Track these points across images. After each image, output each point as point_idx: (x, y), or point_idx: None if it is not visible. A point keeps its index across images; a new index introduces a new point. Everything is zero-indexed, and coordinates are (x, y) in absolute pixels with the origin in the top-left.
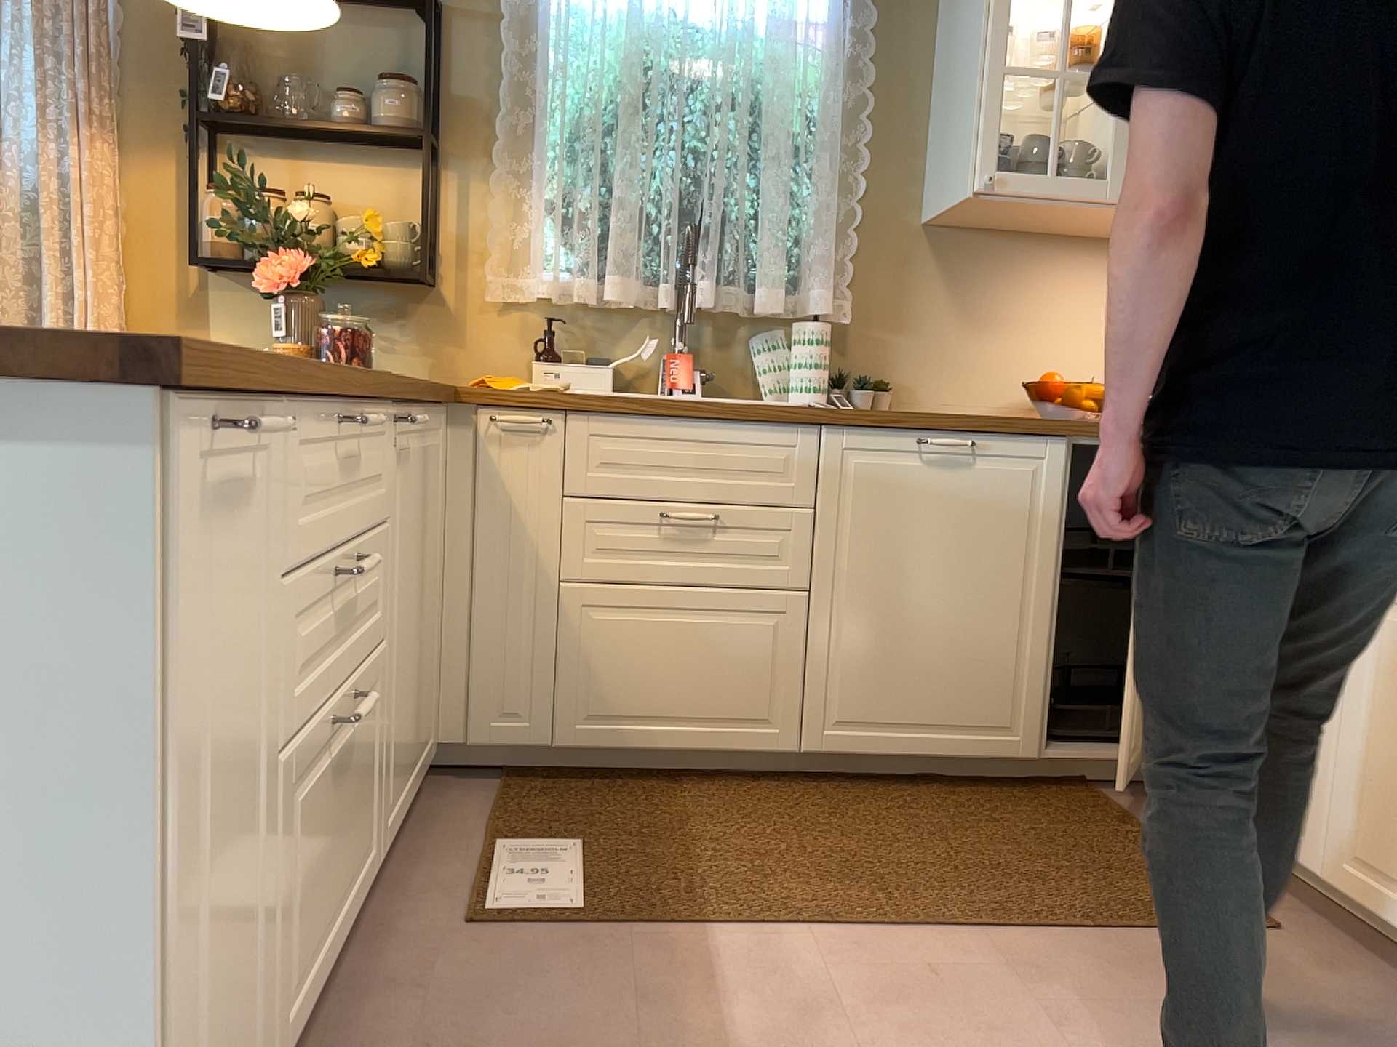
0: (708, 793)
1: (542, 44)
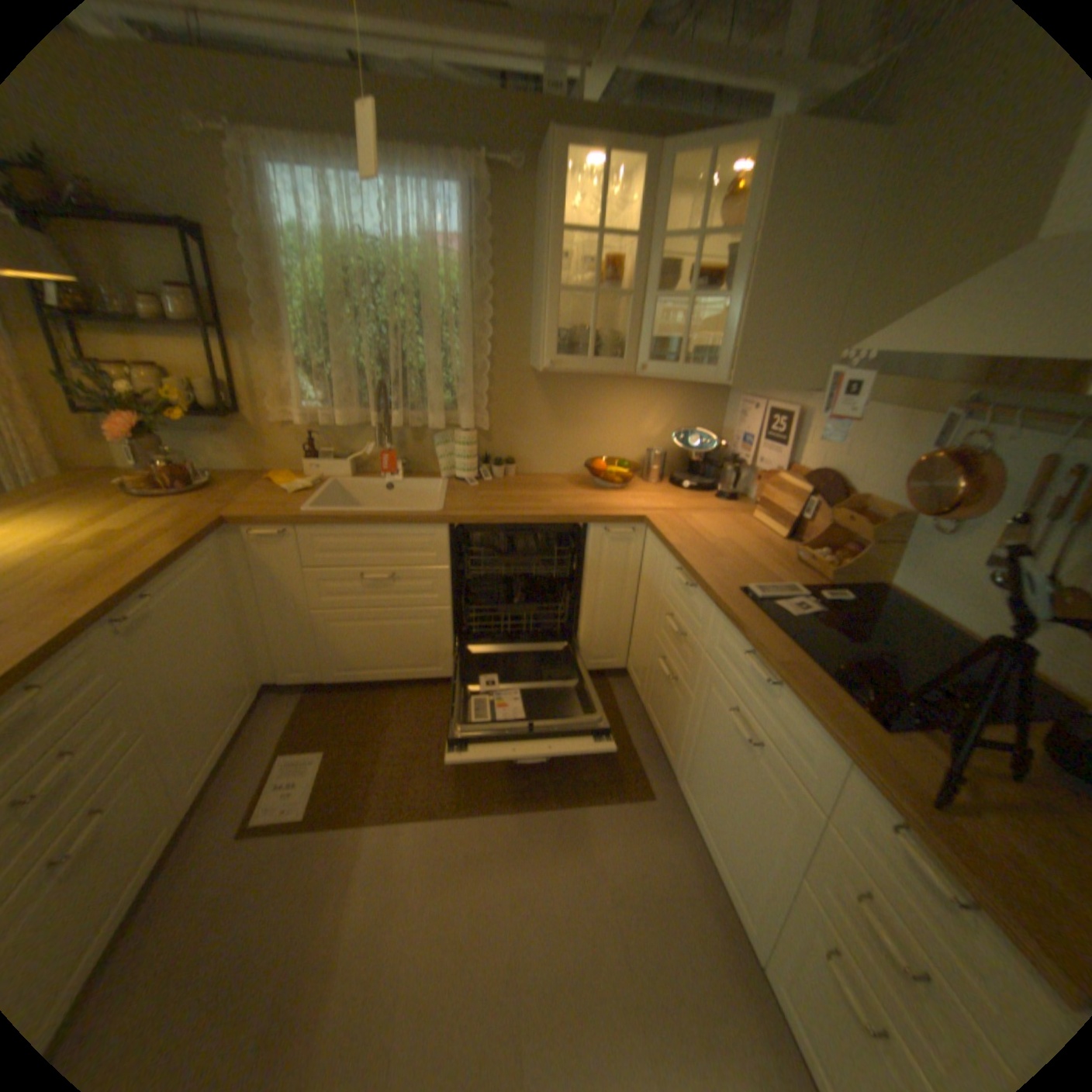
0: (406, 699)
1: (271, 255)
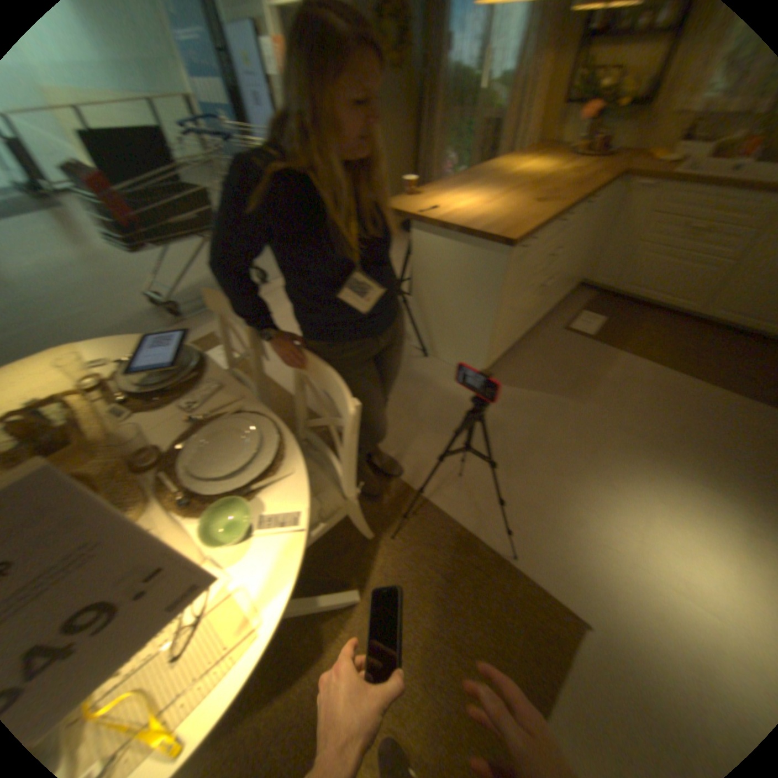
0: (660, 315)
1: None
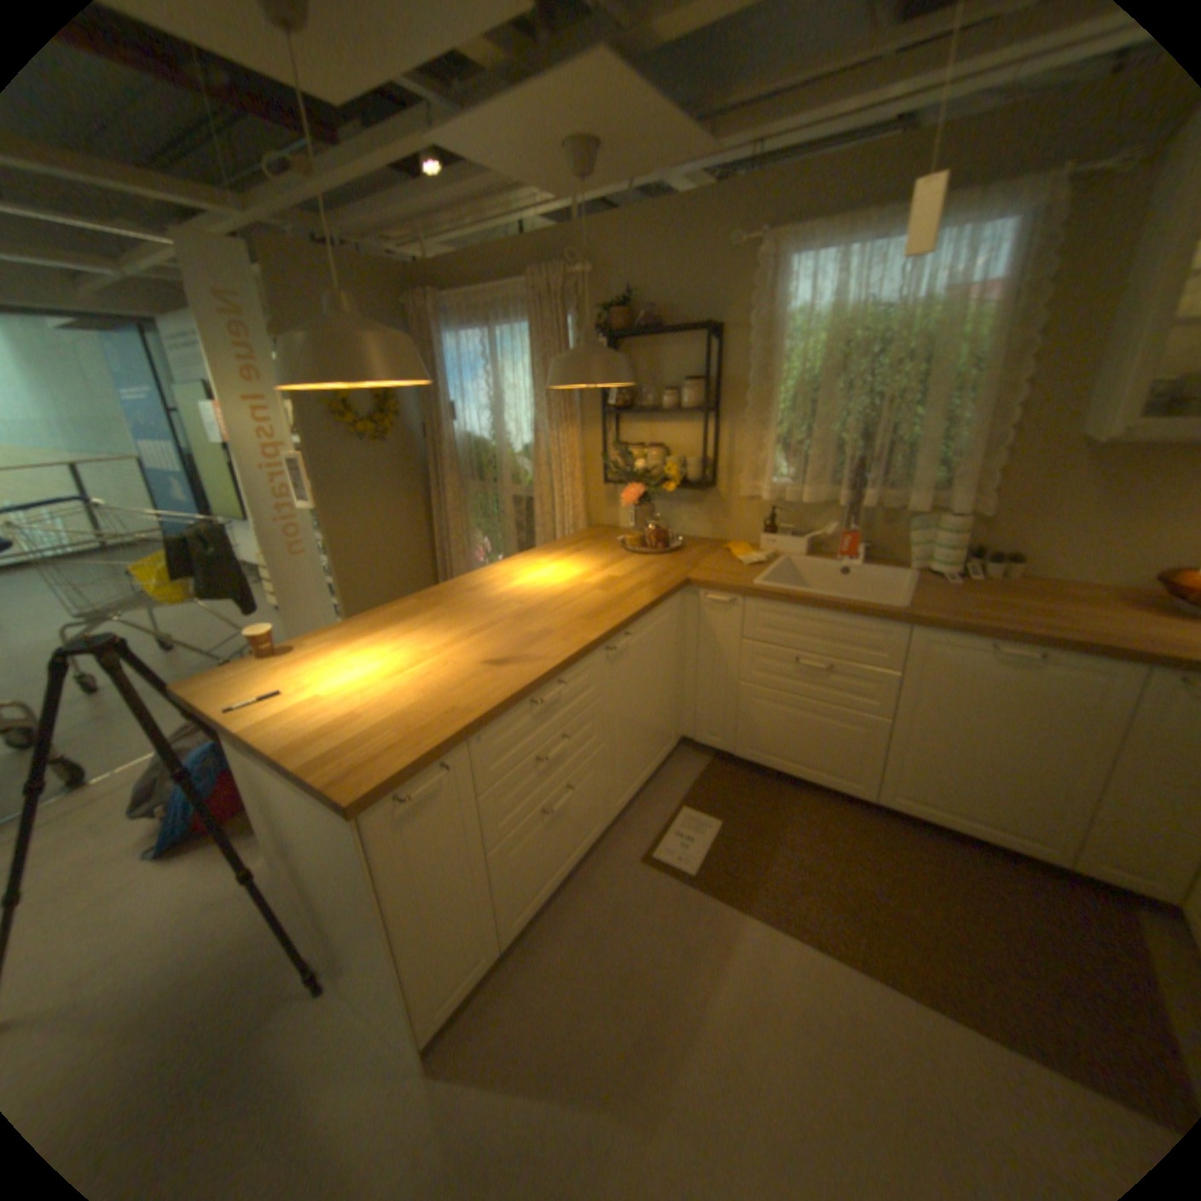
0: (814, 805)
1: (776, 338)
